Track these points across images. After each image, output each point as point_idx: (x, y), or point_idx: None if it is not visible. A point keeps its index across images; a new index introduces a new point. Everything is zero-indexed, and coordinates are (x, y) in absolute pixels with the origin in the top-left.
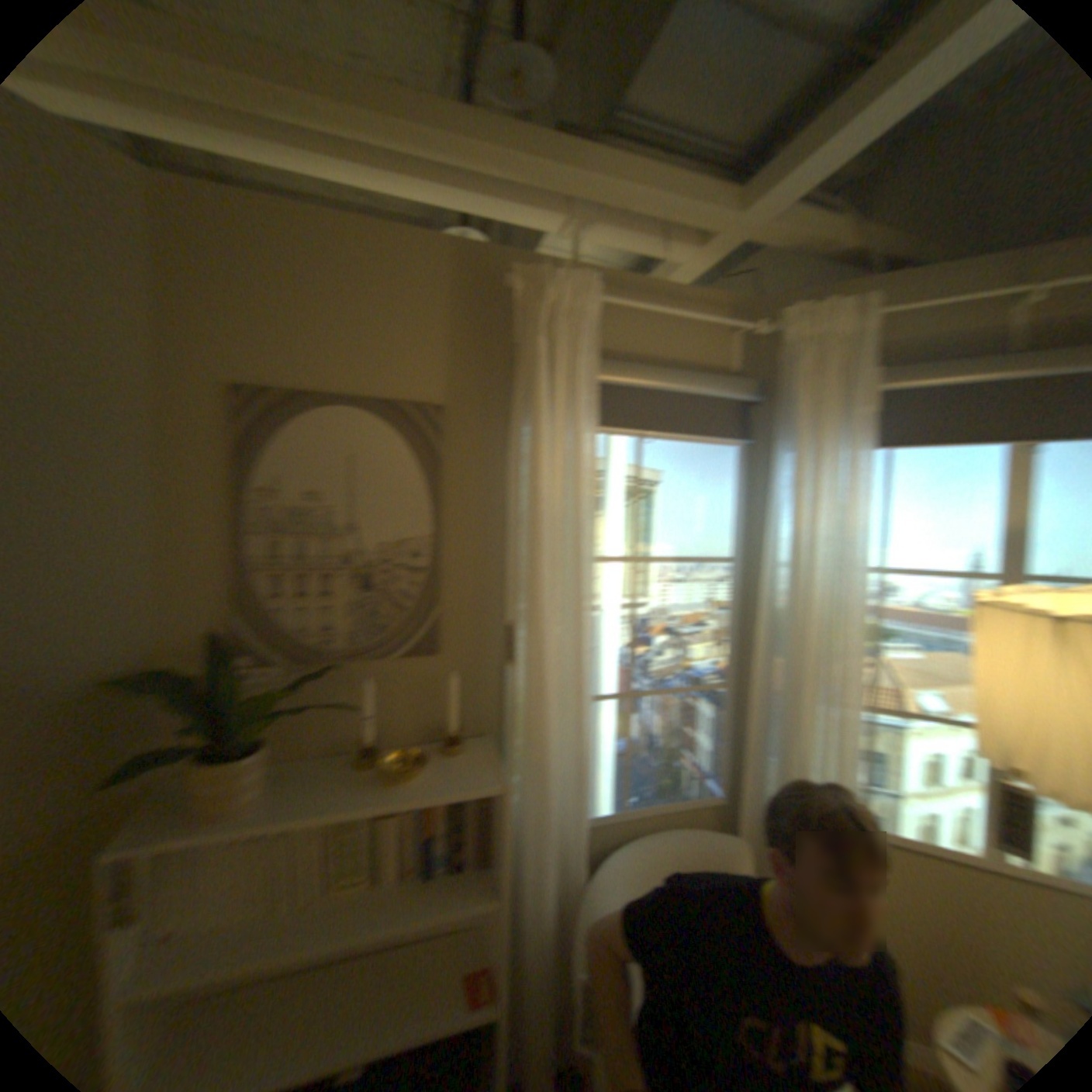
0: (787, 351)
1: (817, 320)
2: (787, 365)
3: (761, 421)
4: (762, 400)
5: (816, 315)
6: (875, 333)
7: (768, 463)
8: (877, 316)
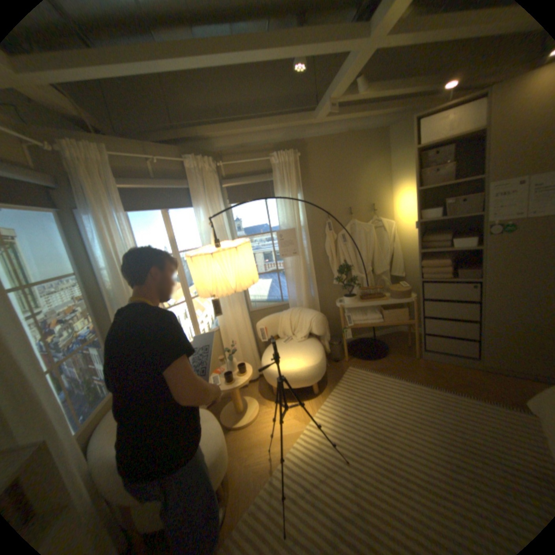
0: (66, 163)
1: (76, 150)
2: (68, 171)
3: (58, 199)
4: (57, 188)
5: (75, 148)
6: (101, 162)
7: (71, 222)
8: (99, 154)
